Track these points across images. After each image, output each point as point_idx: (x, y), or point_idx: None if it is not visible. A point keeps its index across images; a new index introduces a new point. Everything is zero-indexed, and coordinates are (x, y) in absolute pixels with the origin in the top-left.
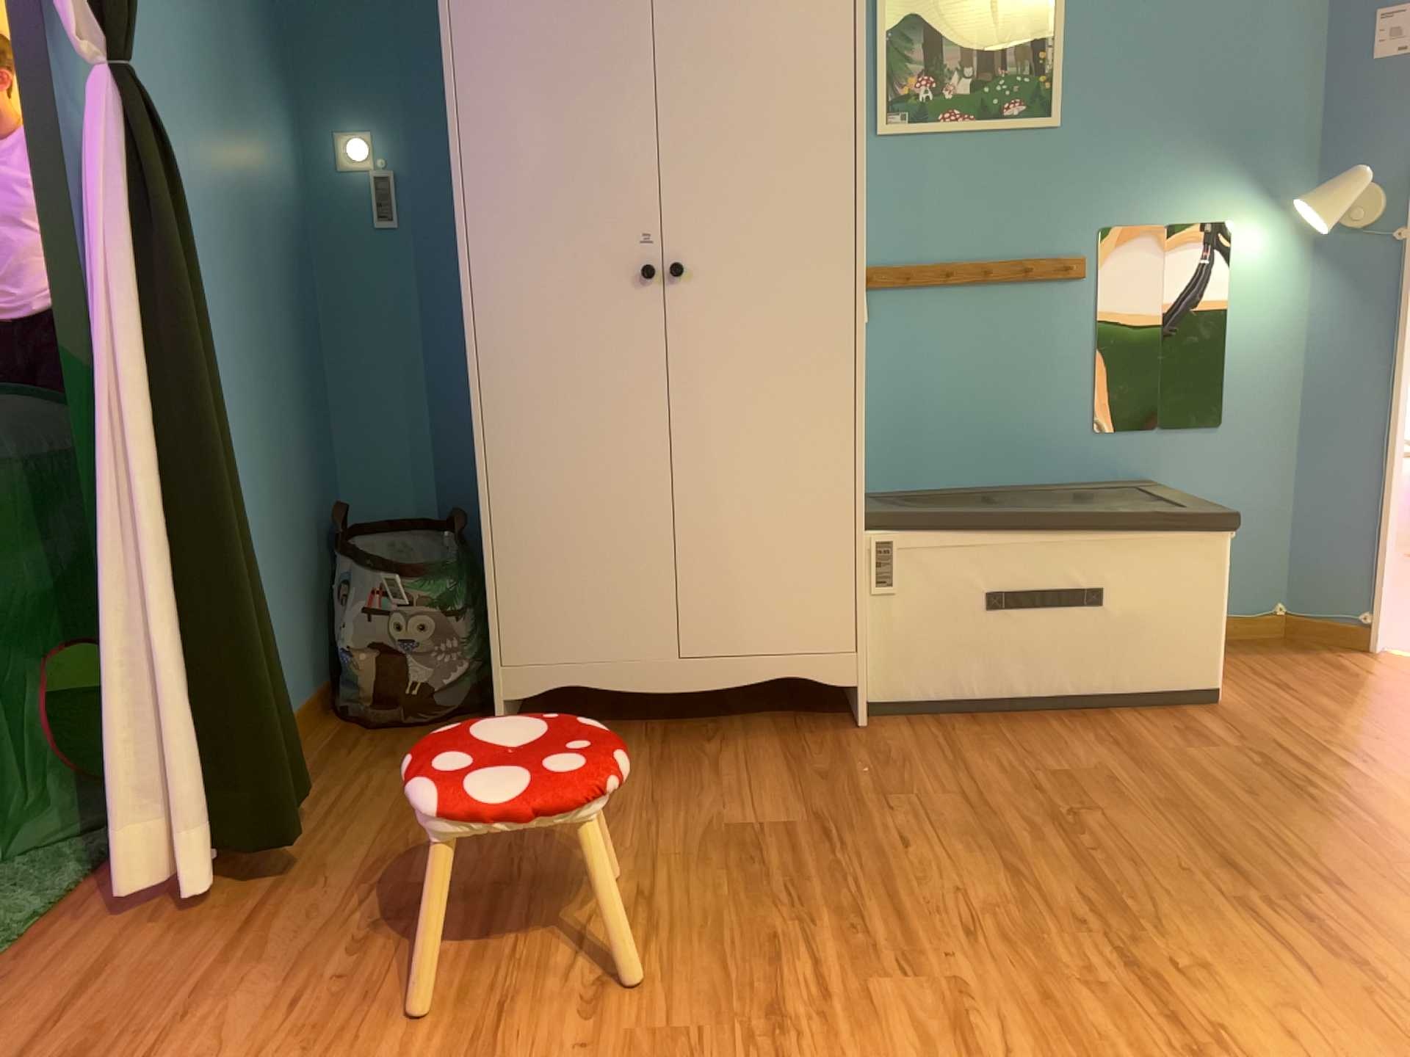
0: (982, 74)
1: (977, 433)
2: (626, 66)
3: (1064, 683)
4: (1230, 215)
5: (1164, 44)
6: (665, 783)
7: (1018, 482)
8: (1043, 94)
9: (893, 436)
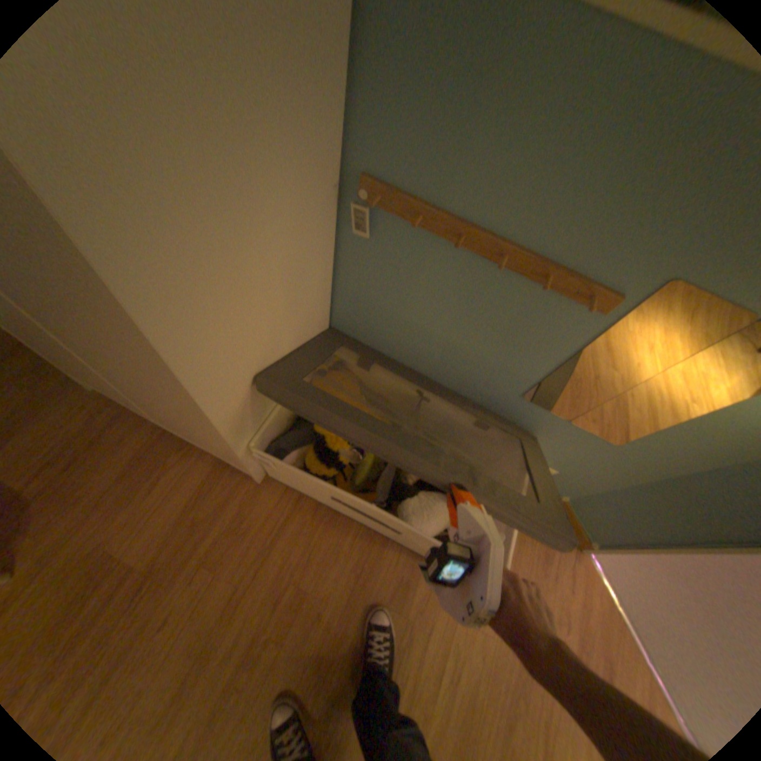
0: None
1: (437, 353)
2: None
3: (373, 525)
4: None
5: None
6: (121, 493)
7: (453, 388)
8: None
9: (376, 323)
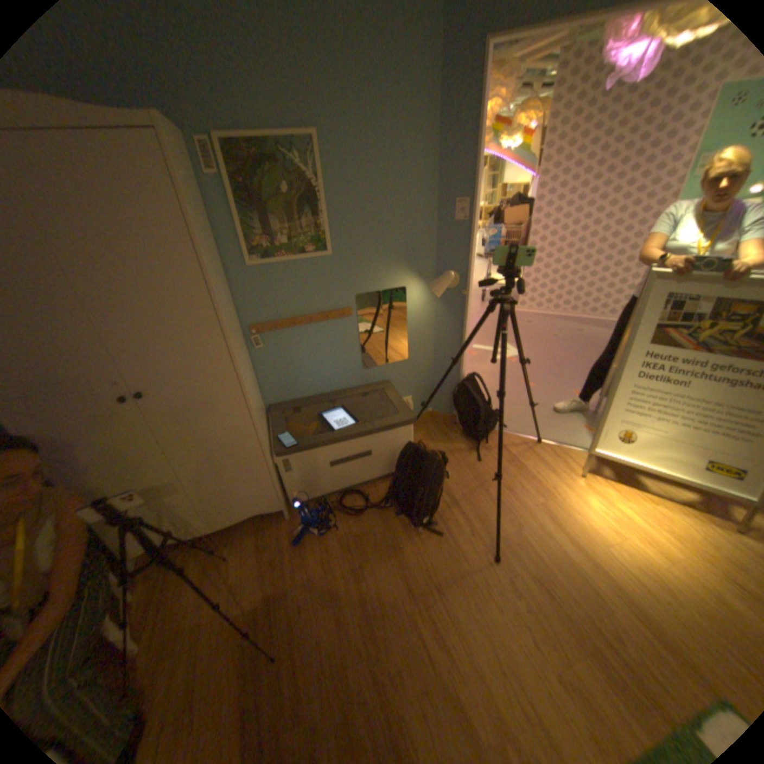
0: (292, 234)
1: (319, 378)
2: (64, 299)
3: (360, 480)
4: (404, 284)
5: (372, 214)
6: (209, 589)
7: (338, 391)
8: (322, 241)
9: (285, 386)
